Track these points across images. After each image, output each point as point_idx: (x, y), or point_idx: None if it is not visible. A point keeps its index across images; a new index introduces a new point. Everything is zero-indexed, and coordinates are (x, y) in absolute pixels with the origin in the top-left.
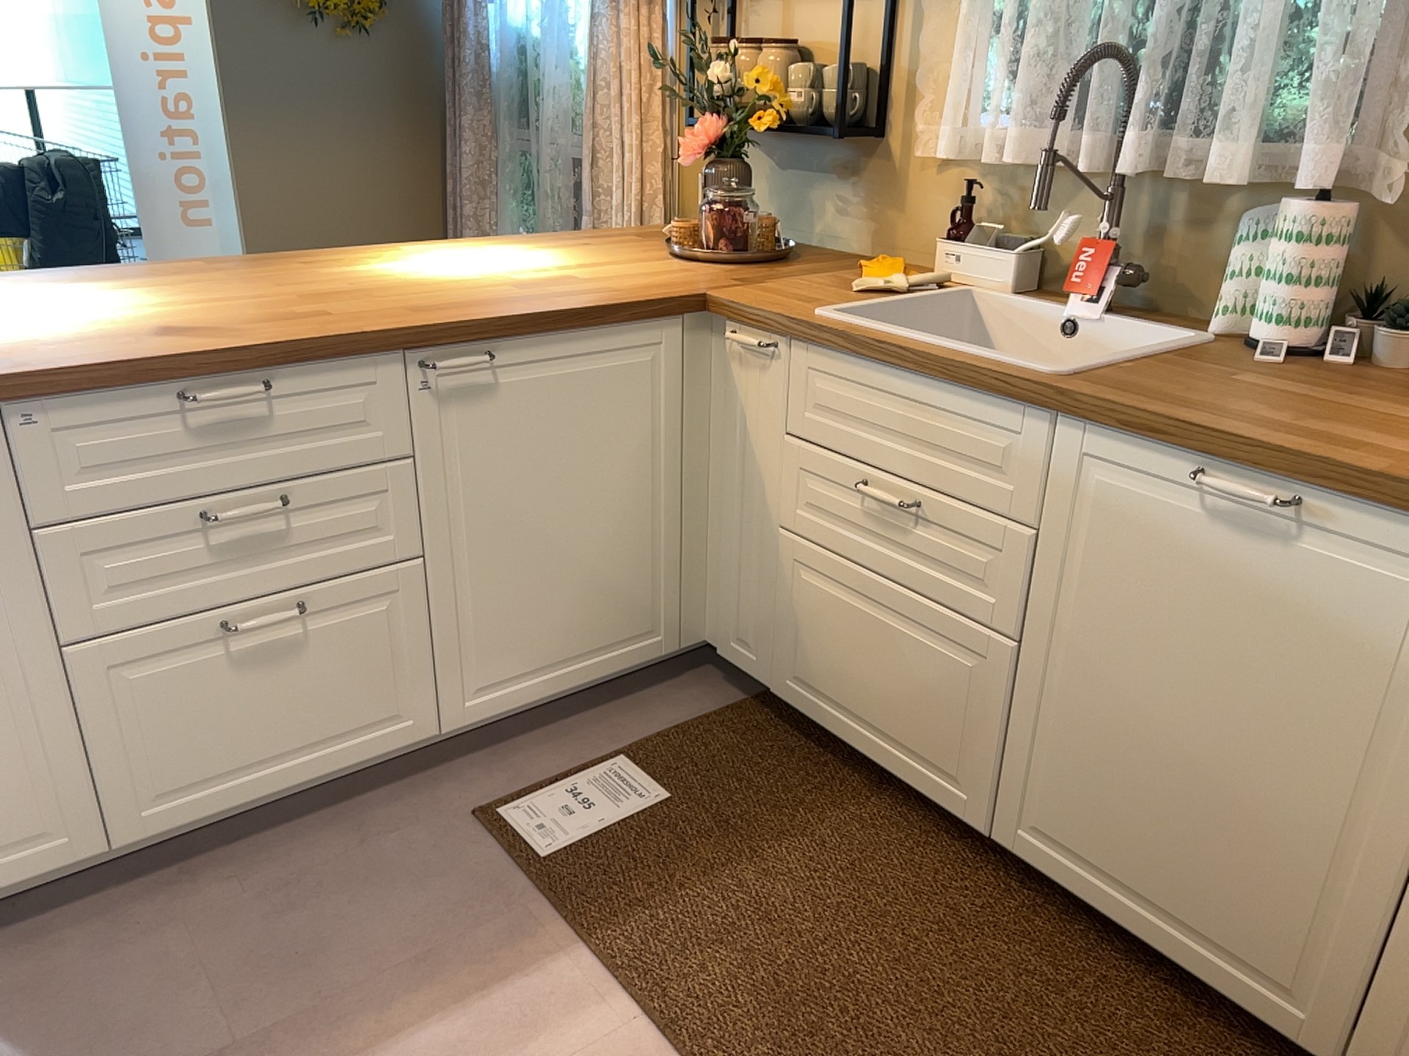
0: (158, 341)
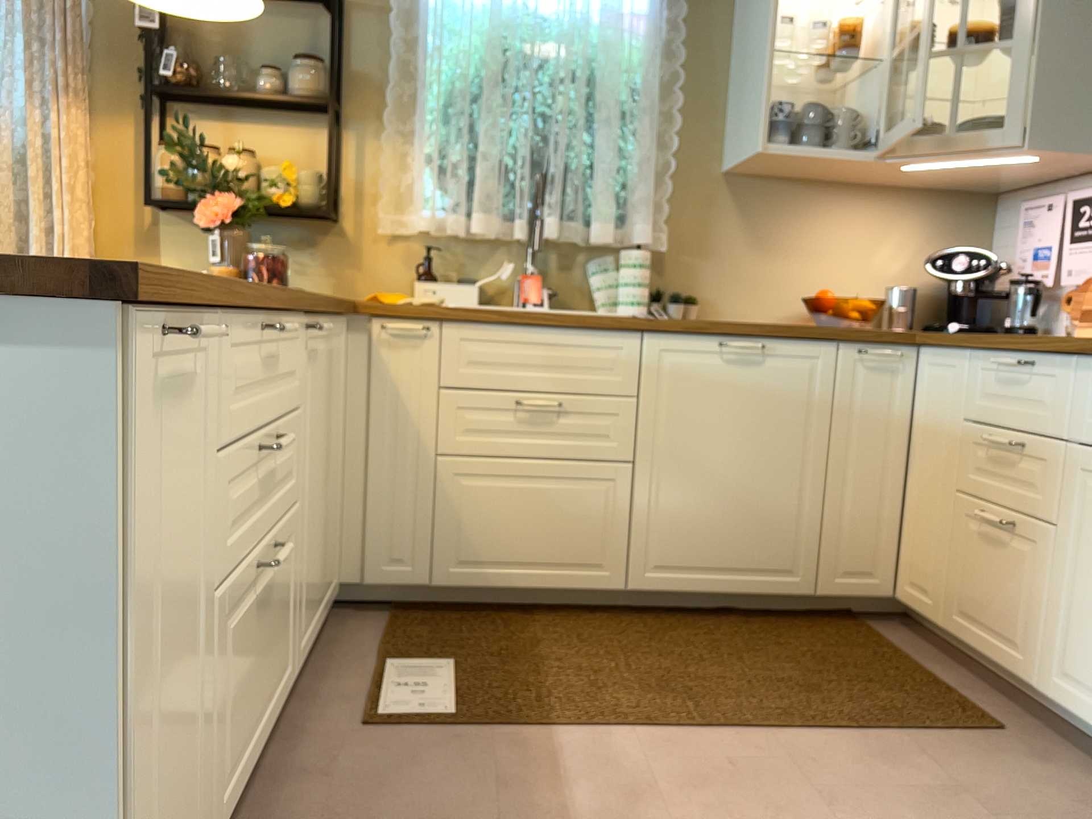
0: None
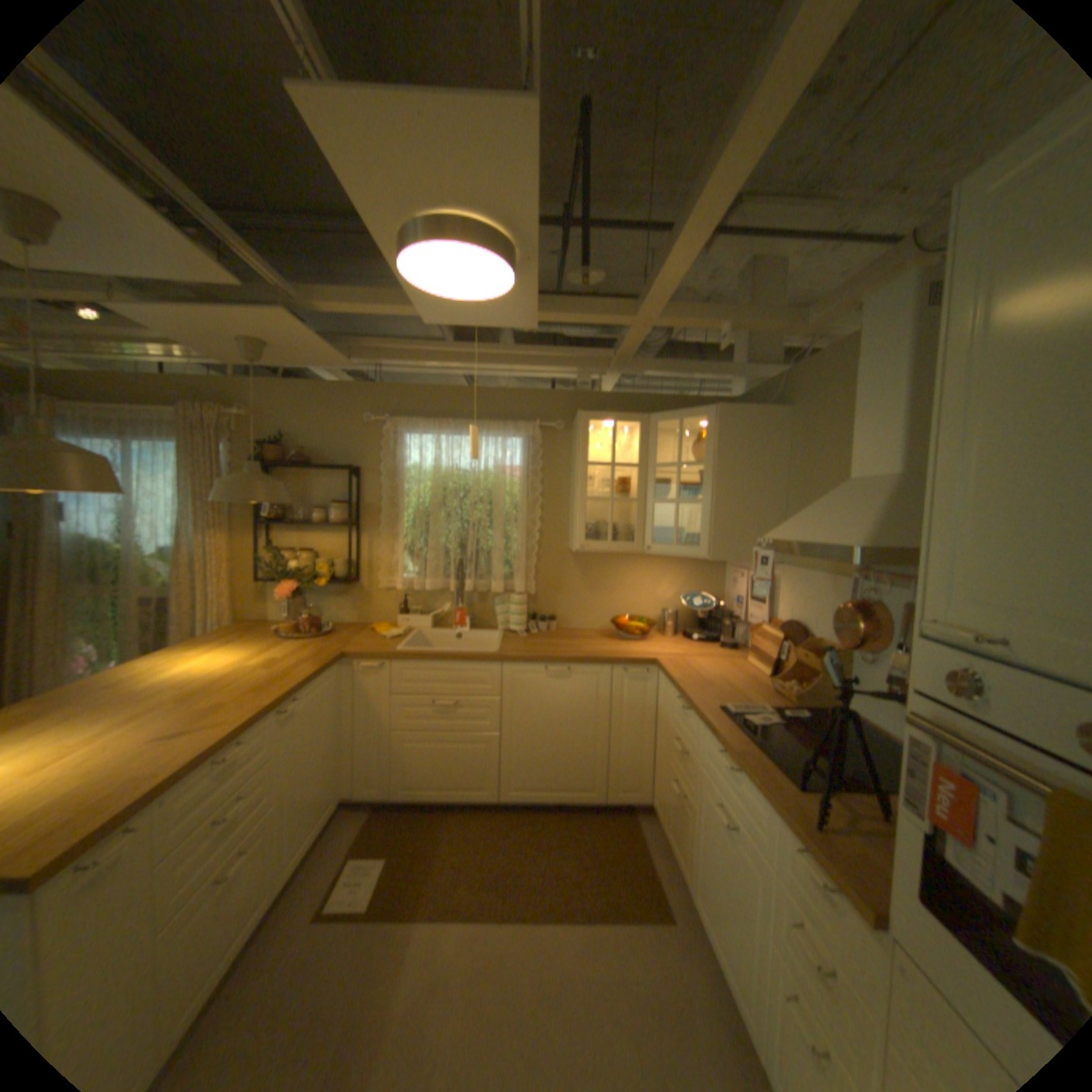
0: (177, 743)
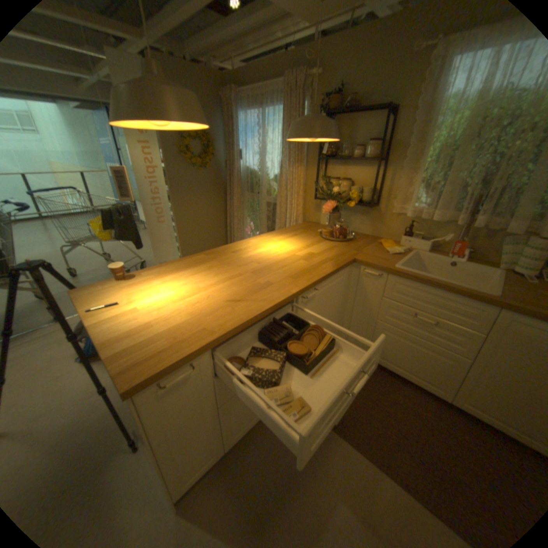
0: (237, 307)
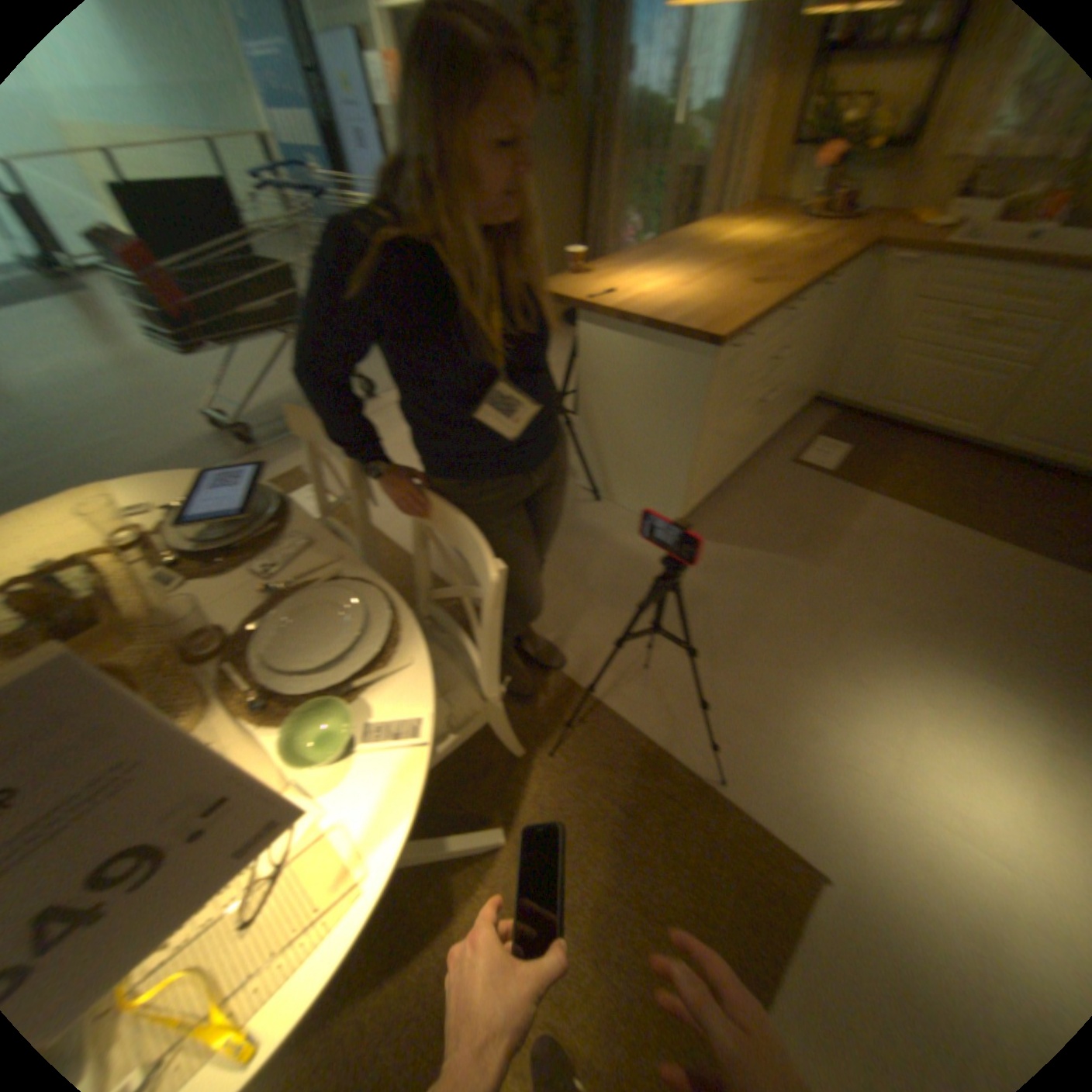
0: (767, 286)
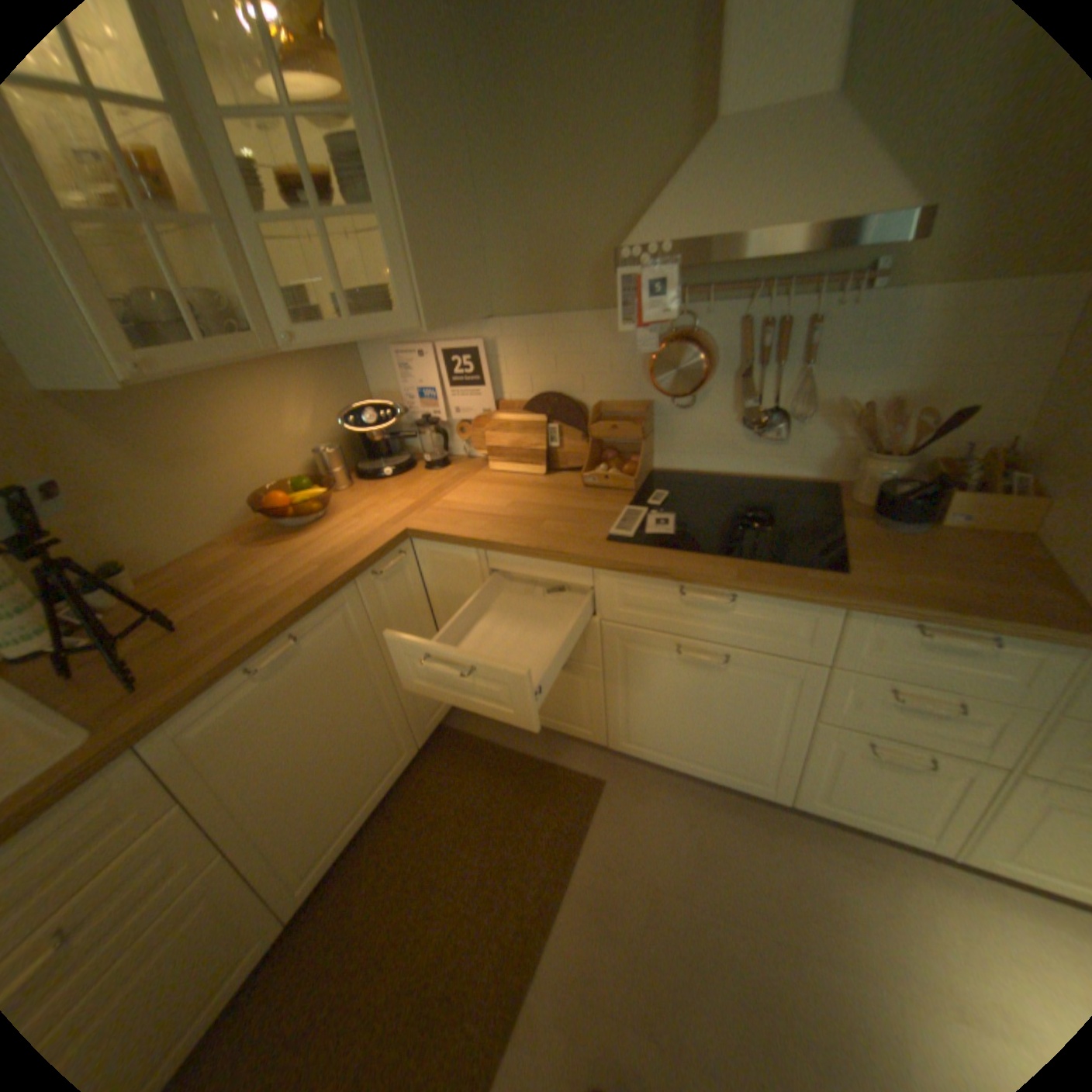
0: None
